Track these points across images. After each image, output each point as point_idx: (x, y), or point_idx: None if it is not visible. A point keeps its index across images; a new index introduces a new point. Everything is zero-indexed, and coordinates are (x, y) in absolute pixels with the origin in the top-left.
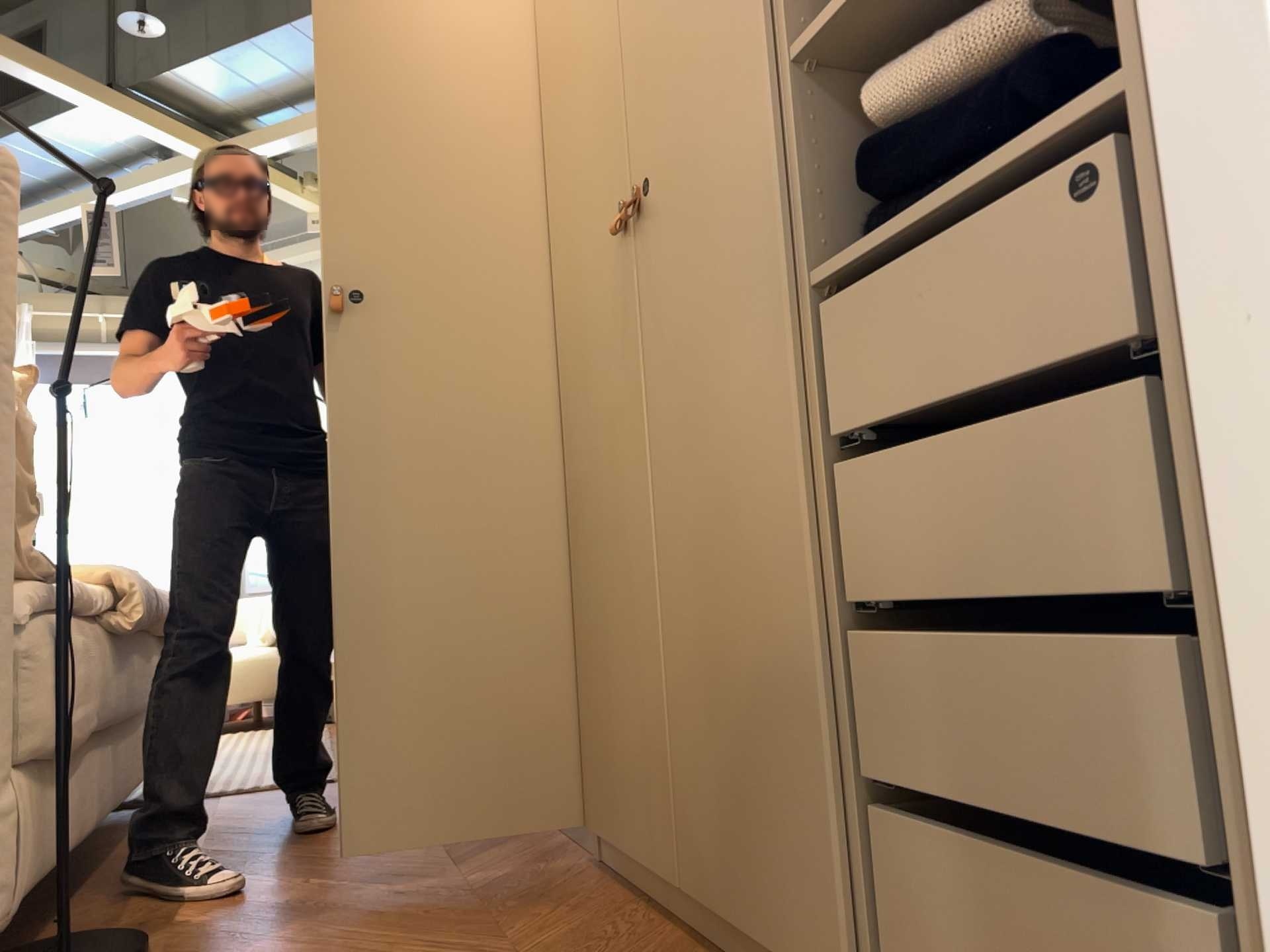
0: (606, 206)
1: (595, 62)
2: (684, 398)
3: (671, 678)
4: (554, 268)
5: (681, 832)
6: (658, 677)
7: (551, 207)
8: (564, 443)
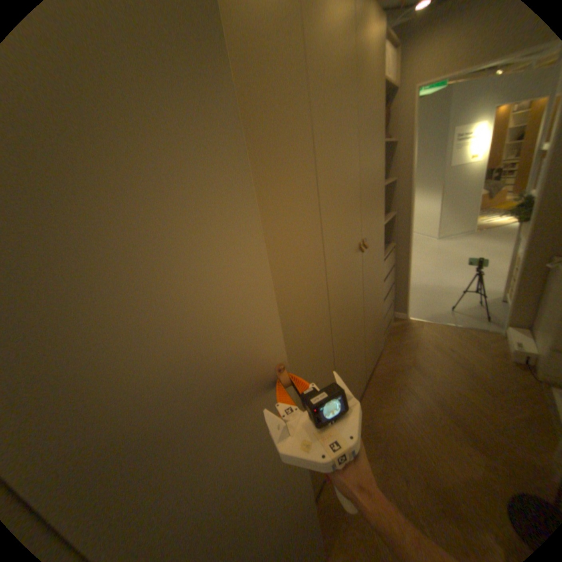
0: (354, 239)
1: (351, 181)
2: (371, 288)
3: (366, 351)
4: (326, 263)
5: (367, 376)
6: (364, 355)
7: (323, 229)
8: (331, 338)
